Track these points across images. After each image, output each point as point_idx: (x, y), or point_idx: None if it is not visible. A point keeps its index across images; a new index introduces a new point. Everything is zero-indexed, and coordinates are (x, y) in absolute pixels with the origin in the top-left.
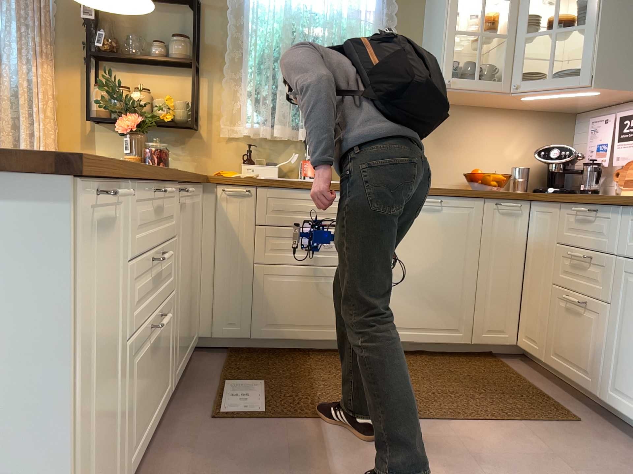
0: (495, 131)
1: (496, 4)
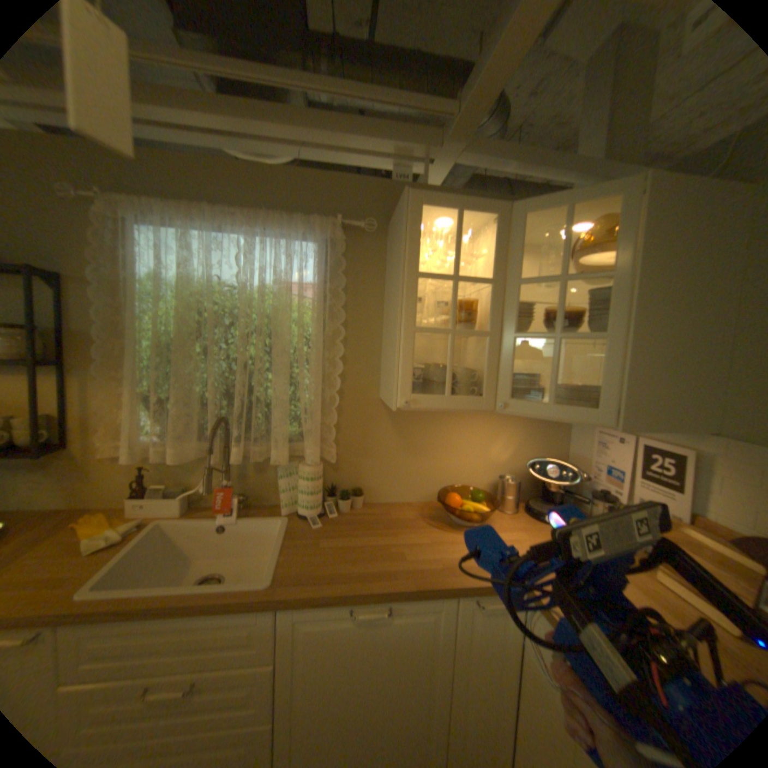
0: (477, 430)
1: (474, 283)
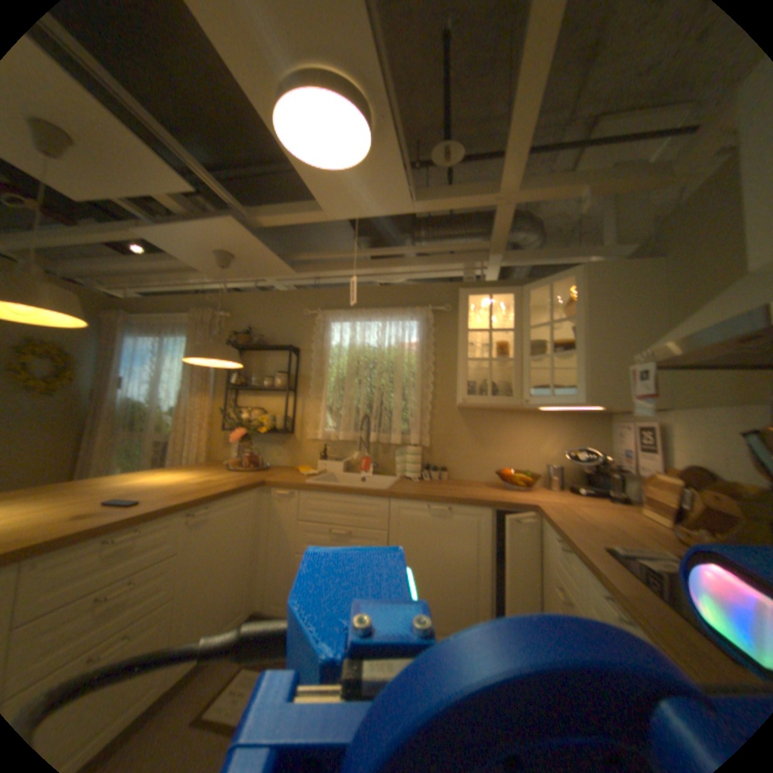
0: (530, 432)
1: (508, 333)
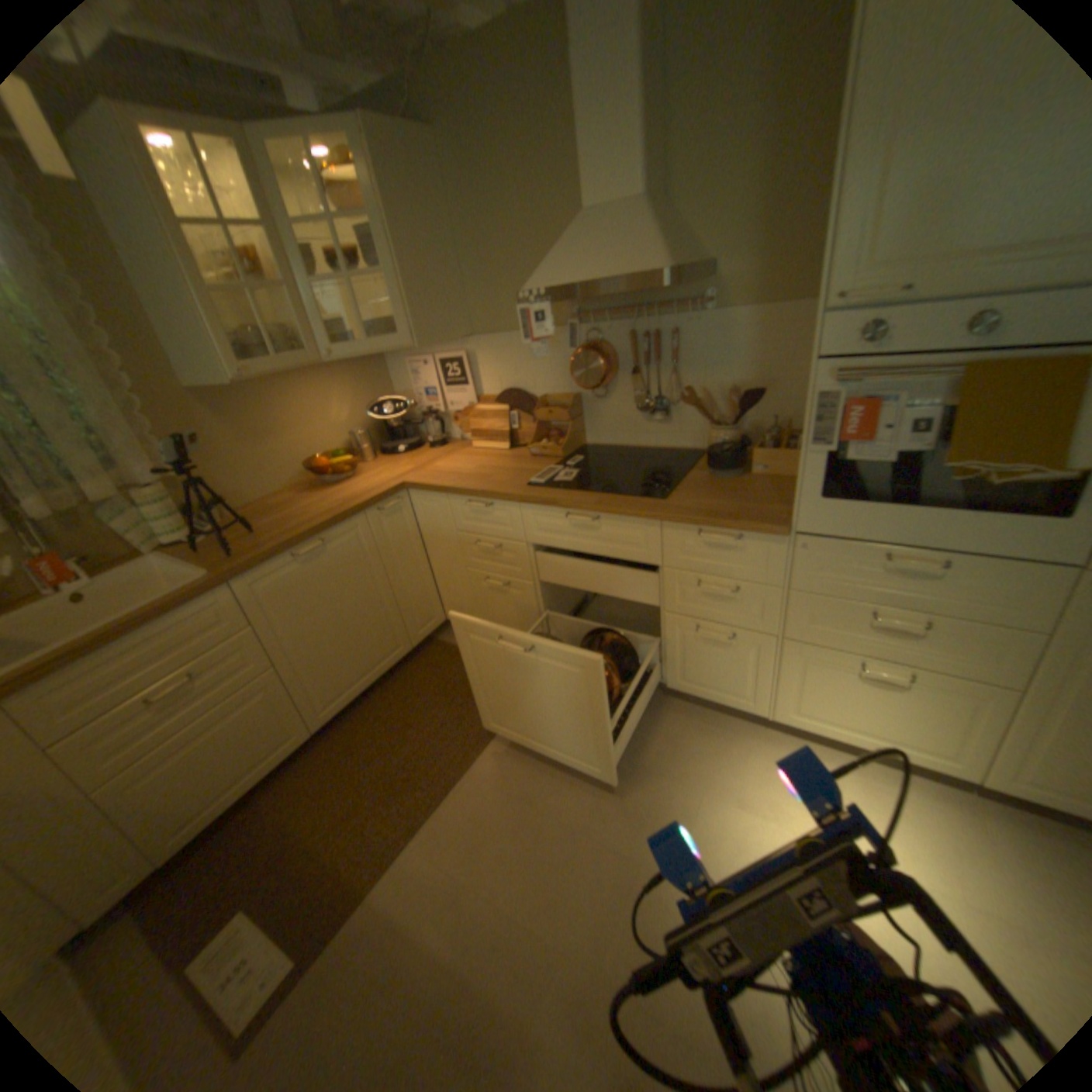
0: (306, 397)
1: (234, 227)
